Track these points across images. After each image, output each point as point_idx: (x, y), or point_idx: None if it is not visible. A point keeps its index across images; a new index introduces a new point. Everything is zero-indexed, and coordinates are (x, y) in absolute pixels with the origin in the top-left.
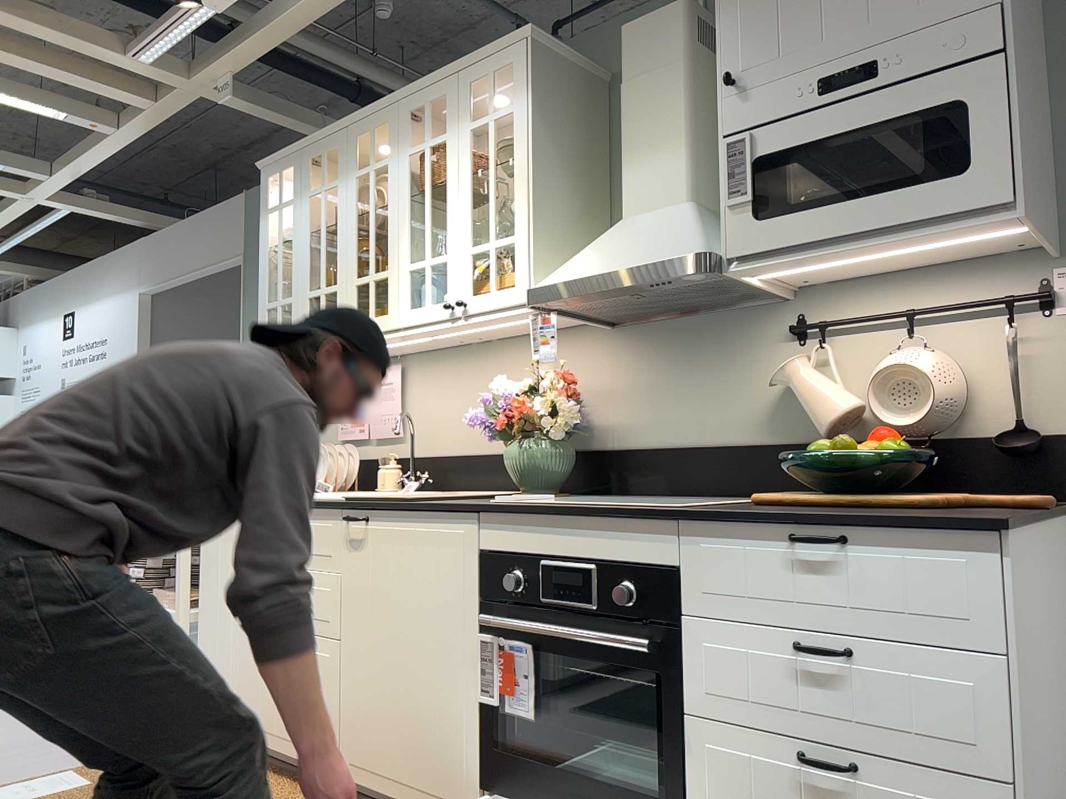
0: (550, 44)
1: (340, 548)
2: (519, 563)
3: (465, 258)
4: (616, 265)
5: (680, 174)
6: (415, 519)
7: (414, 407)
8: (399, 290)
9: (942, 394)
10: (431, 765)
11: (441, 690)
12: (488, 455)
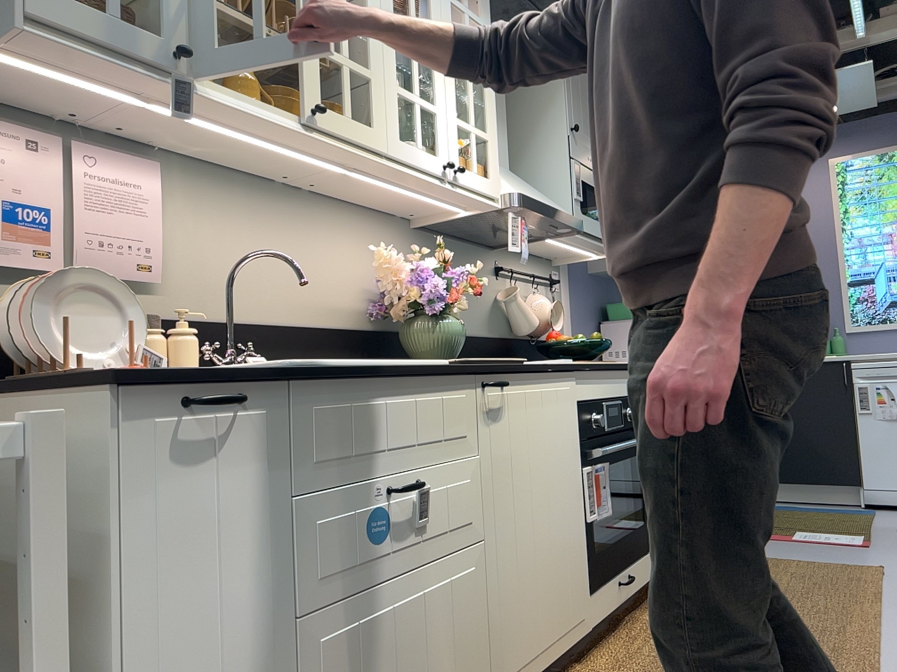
0: None
1: (477, 424)
2: (595, 406)
3: (454, 127)
4: (551, 205)
5: (507, 149)
6: (541, 379)
7: (177, 240)
8: (389, 110)
9: (546, 318)
10: (566, 603)
11: (567, 531)
12: (307, 327)
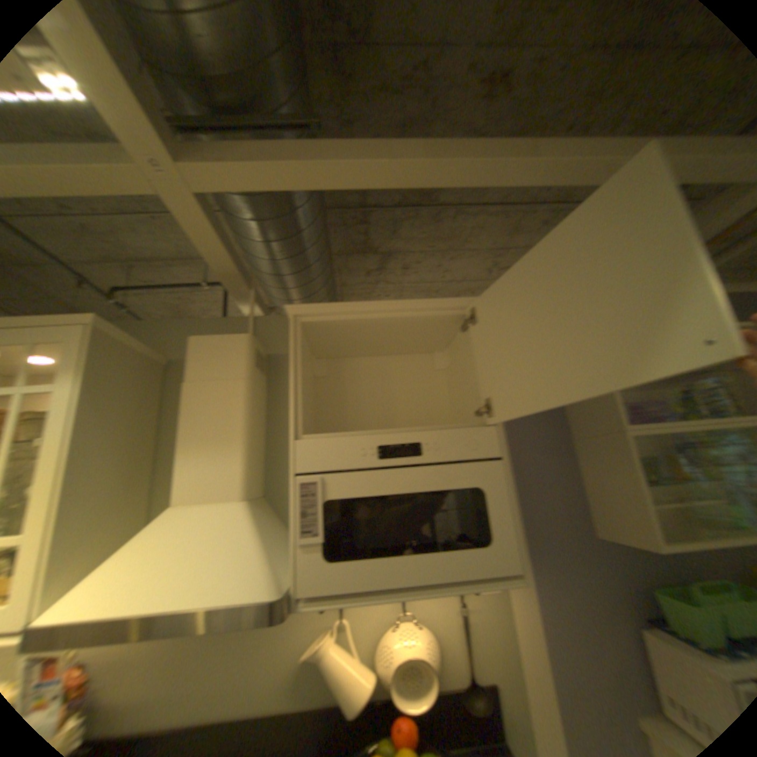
0: (112, 332)
1: None
2: None
3: None
4: (165, 601)
5: (234, 474)
6: None
7: None
8: None
9: (427, 663)
10: None
11: None
12: None
